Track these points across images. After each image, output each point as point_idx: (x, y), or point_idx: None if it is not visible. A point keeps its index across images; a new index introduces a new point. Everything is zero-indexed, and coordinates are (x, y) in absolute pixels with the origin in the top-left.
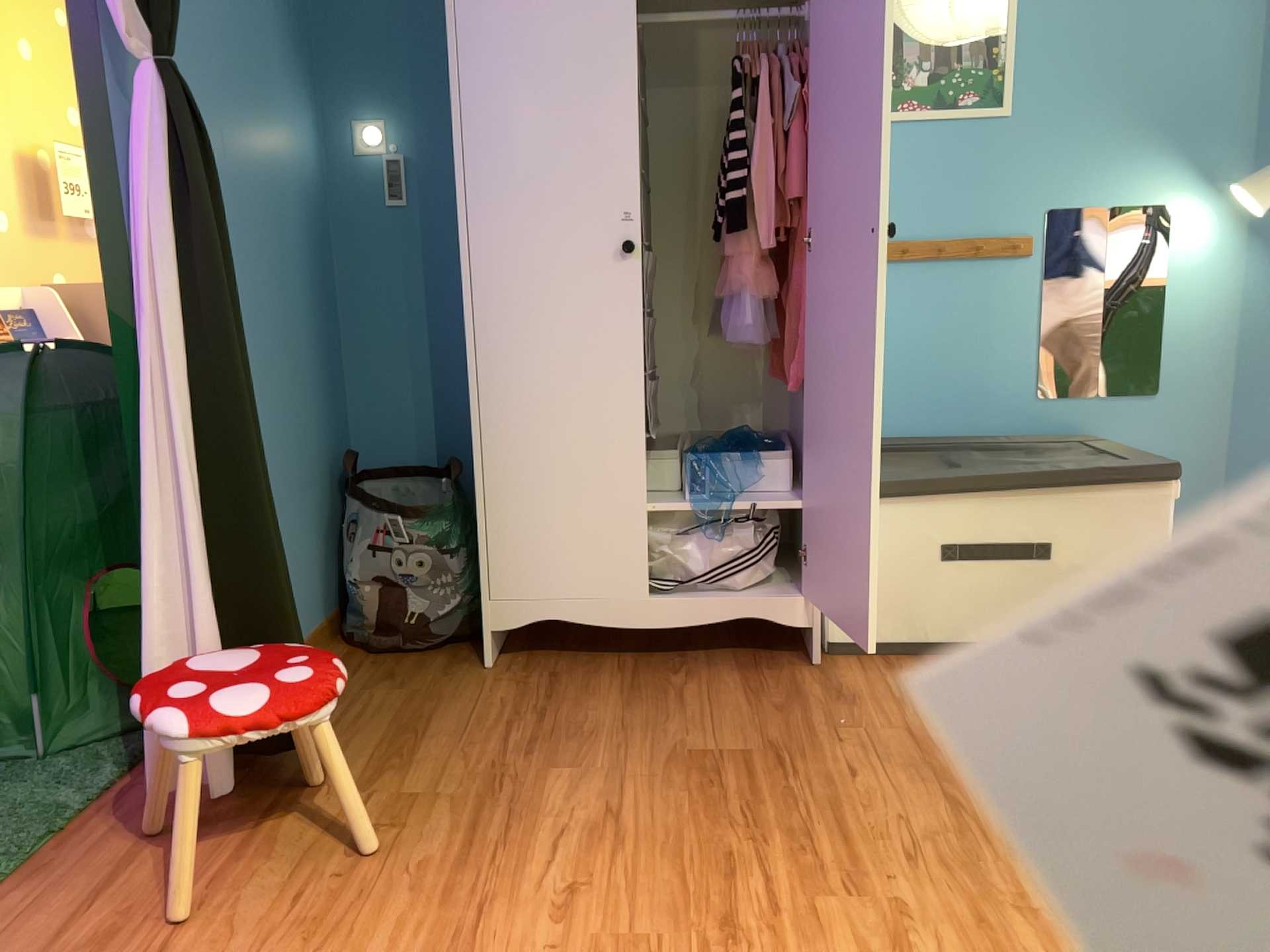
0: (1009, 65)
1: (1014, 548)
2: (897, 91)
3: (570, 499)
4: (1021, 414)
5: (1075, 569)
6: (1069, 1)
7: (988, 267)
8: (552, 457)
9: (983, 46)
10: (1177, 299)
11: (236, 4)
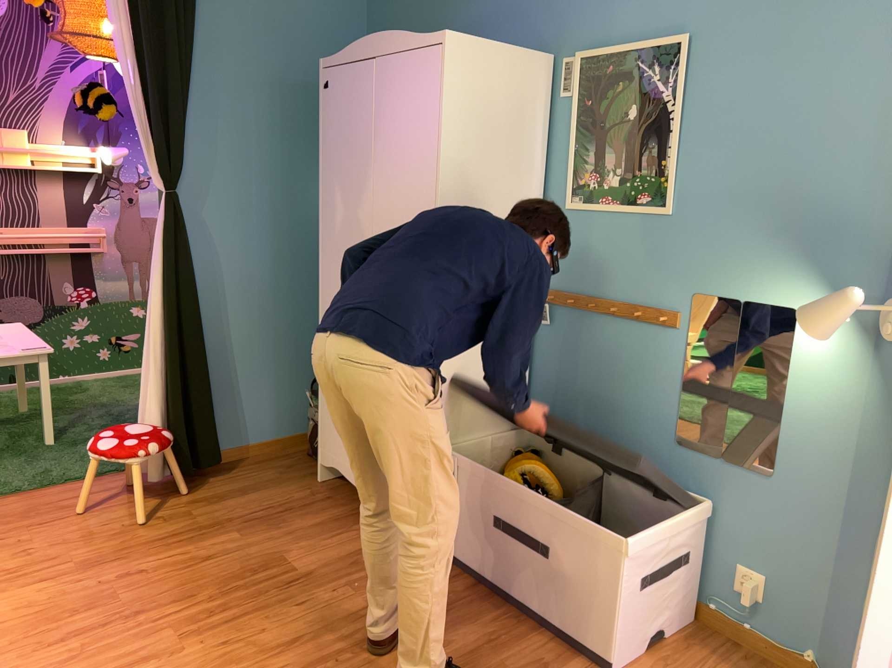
0: (671, 175)
1: (528, 539)
2: (599, 189)
3: None
4: (662, 451)
5: (561, 574)
6: (723, 124)
7: (648, 329)
8: None
9: (655, 159)
10: (797, 395)
11: (276, 144)
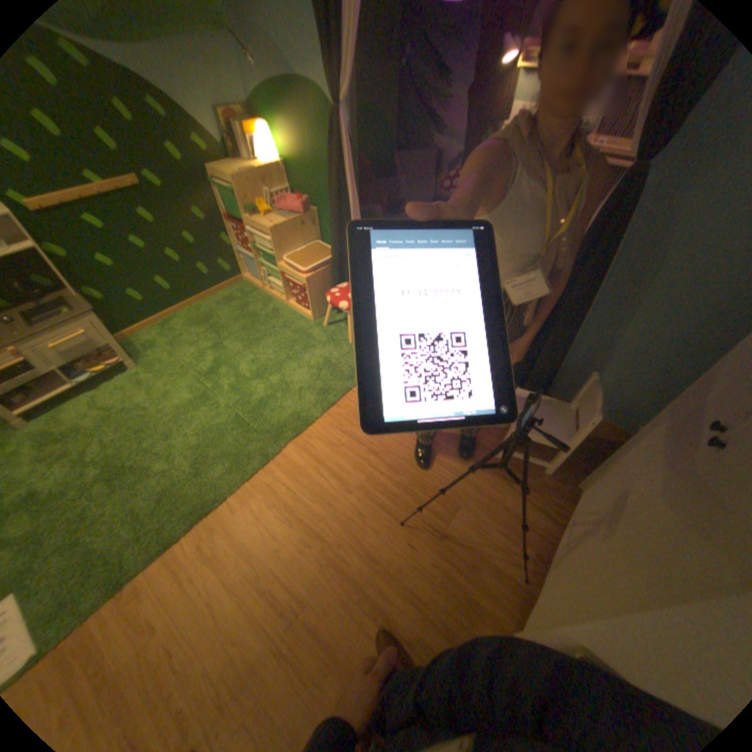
0: None
1: None
2: None
3: (609, 487)
4: None
5: None
6: None
7: None
8: (626, 468)
9: None
10: None
11: None
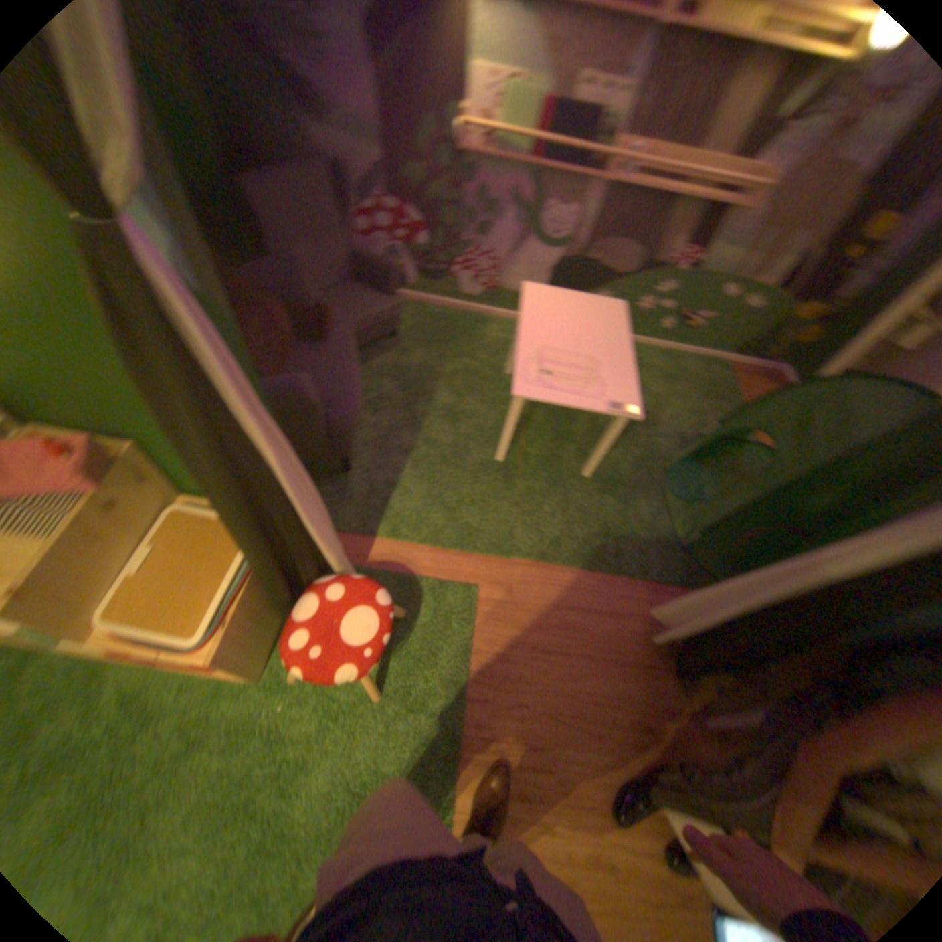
0: None
1: None
2: None
3: None
4: None
5: None
6: None
7: None
8: None
9: None
10: None
11: None
